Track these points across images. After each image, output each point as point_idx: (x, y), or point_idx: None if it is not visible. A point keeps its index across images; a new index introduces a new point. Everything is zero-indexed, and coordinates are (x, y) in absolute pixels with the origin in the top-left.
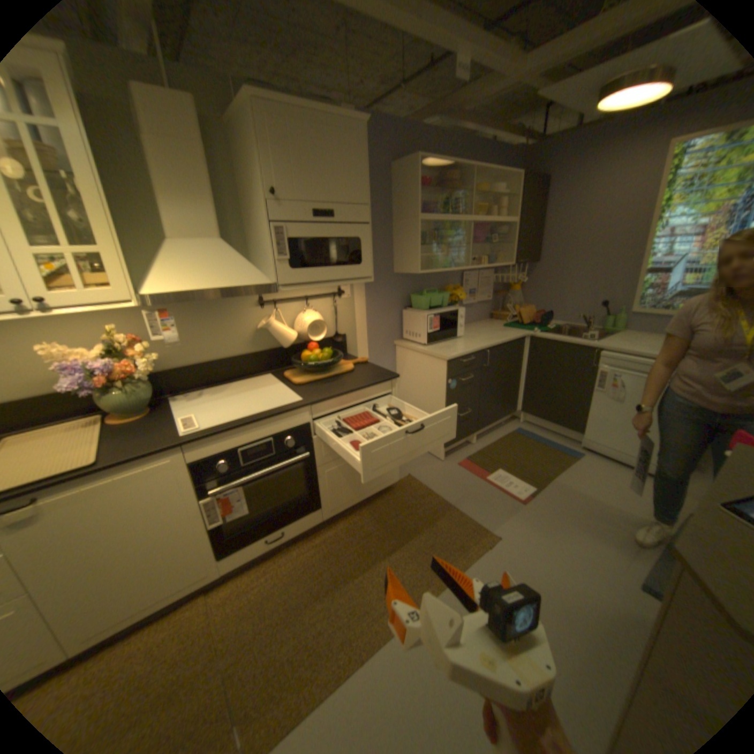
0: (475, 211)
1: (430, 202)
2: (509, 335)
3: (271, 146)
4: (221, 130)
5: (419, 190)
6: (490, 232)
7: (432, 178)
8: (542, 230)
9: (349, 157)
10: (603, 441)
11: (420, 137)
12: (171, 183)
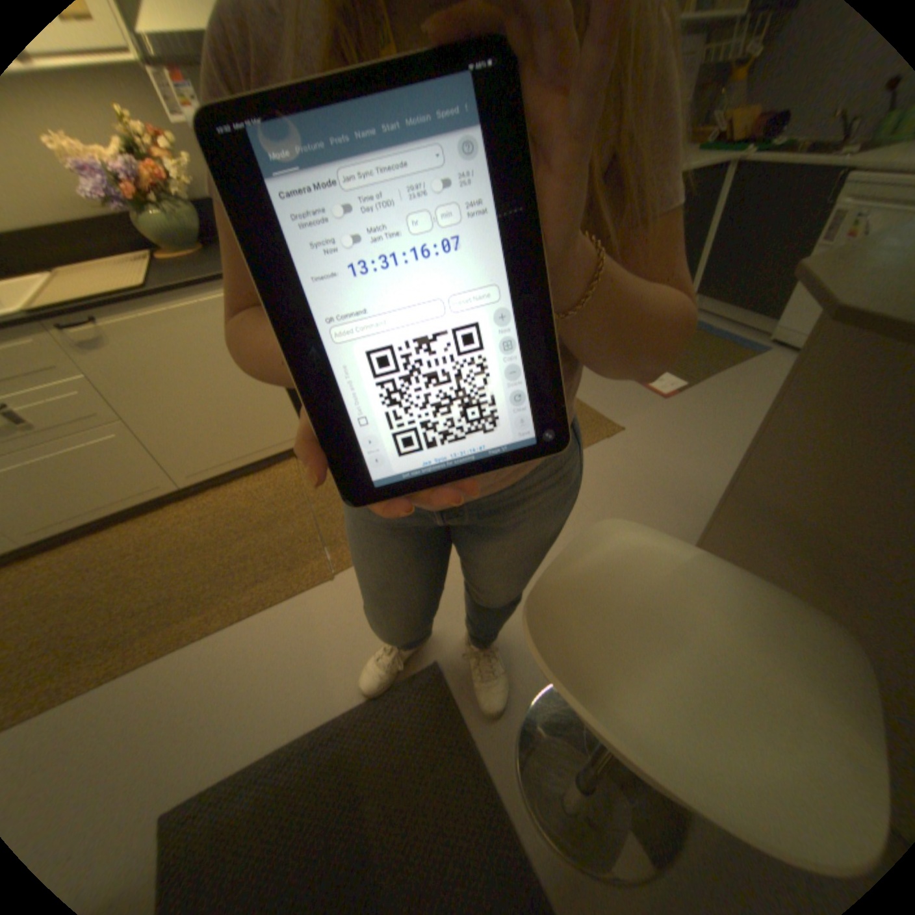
0: None
1: None
2: (702, 158)
3: None
4: None
5: None
6: None
7: None
8: None
9: None
10: (805, 327)
11: None
12: None
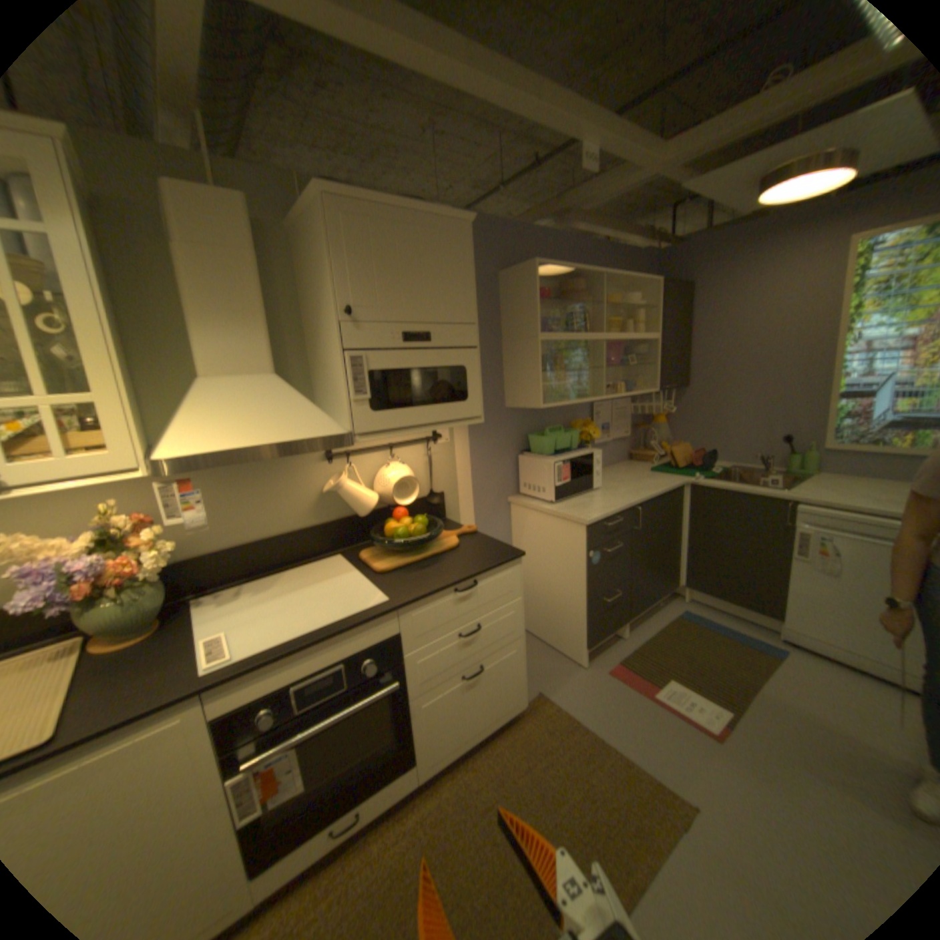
0: (605, 326)
1: (550, 318)
2: (662, 483)
3: (347, 251)
4: (280, 235)
5: (537, 303)
6: (625, 351)
7: (549, 289)
8: (689, 347)
9: (450, 264)
10: (815, 633)
11: (533, 241)
12: (207, 302)
